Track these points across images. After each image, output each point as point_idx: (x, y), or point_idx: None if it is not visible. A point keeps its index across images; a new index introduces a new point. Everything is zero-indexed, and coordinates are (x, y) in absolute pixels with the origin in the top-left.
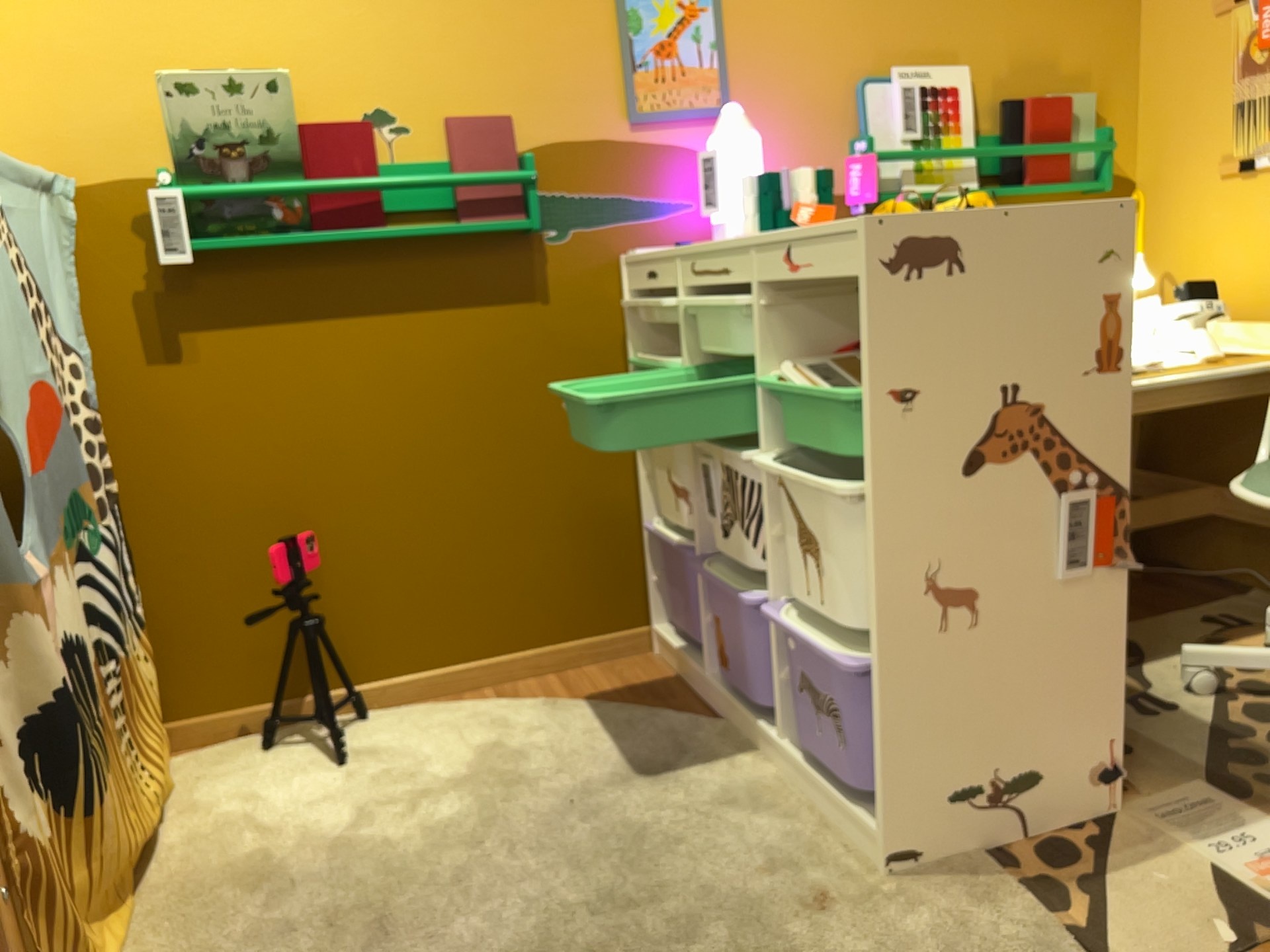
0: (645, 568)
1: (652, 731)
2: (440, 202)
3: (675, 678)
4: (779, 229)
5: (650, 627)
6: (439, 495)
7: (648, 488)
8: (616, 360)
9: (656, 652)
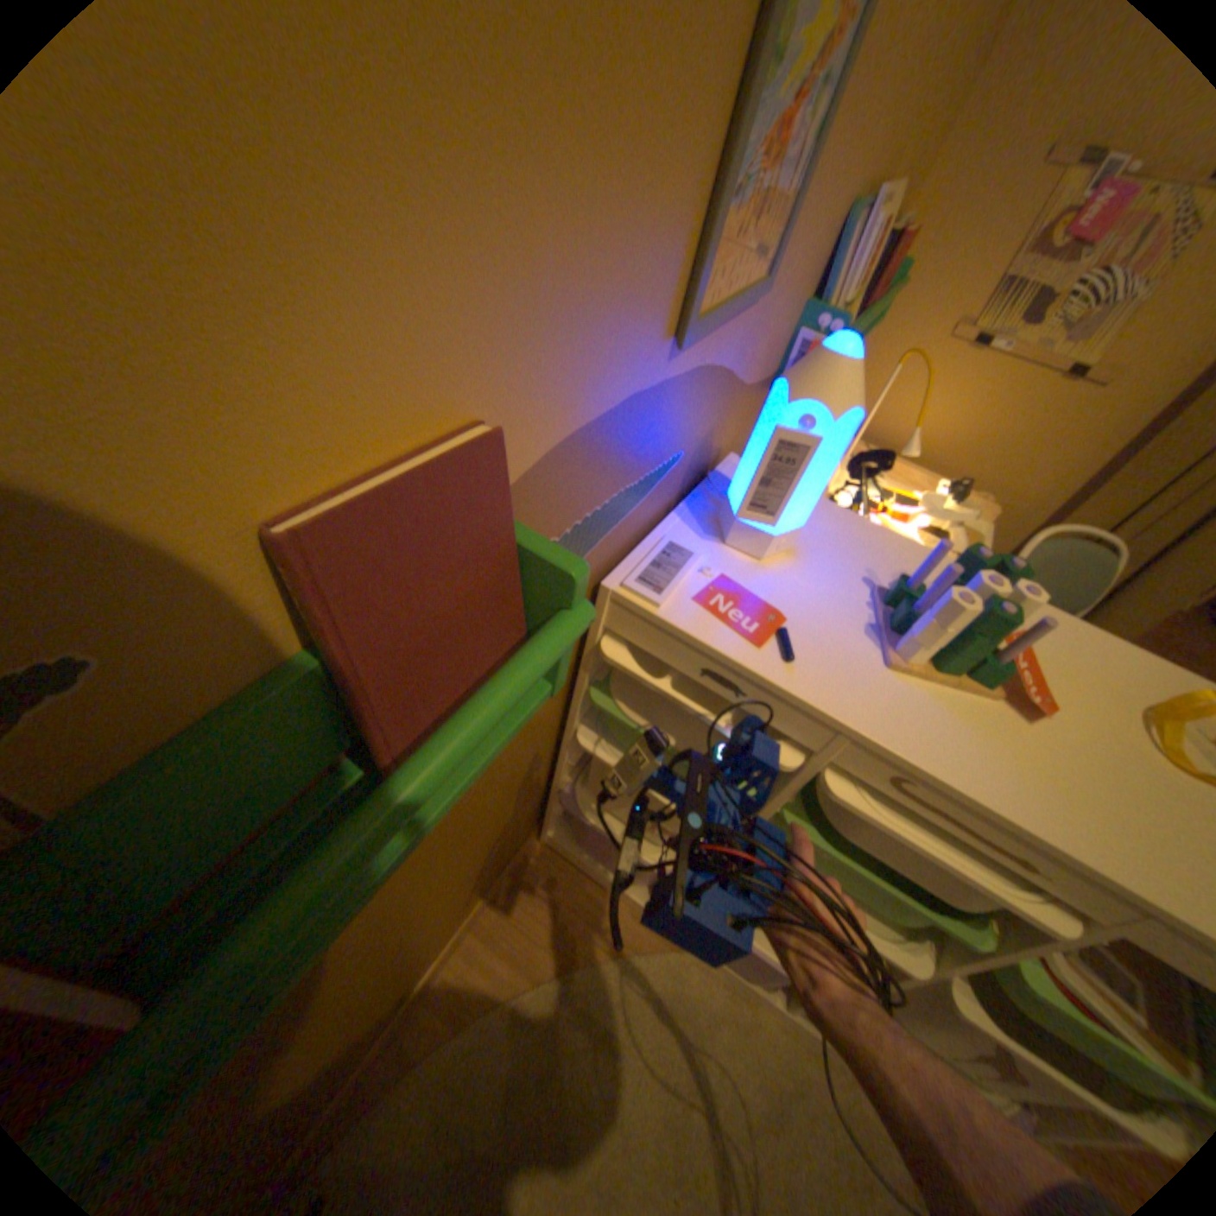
0: (543, 803)
1: (651, 1007)
2: (312, 769)
3: (594, 885)
4: (997, 687)
5: (538, 827)
6: (356, 1001)
7: (569, 767)
8: (562, 691)
9: (548, 844)
